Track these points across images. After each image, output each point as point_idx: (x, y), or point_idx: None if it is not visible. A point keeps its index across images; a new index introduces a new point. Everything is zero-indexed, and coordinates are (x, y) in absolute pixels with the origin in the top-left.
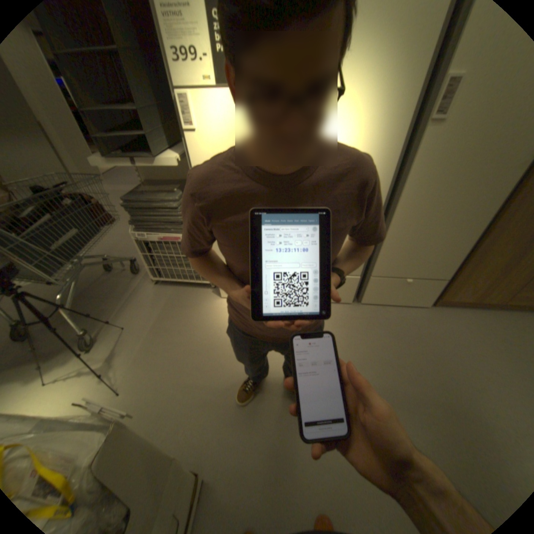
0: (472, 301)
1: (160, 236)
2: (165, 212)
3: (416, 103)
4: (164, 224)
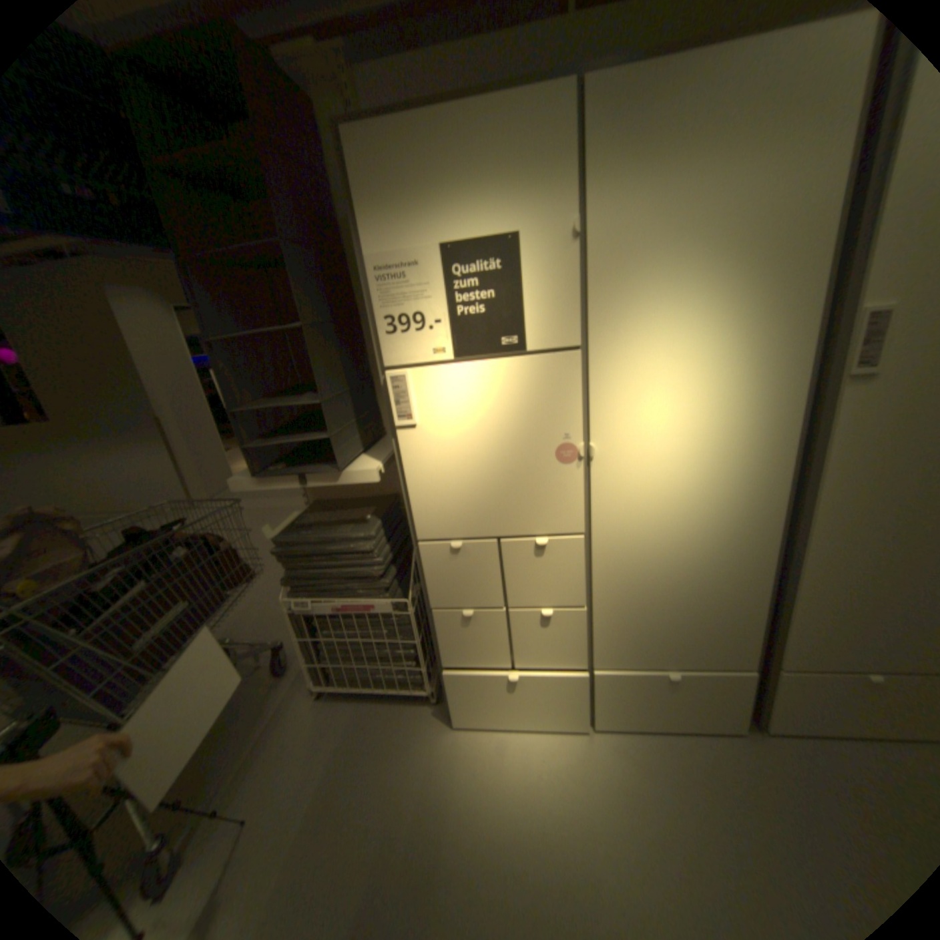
0: None
1: (335, 605)
2: (351, 561)
3: (815, 354)
4: (346, 583)
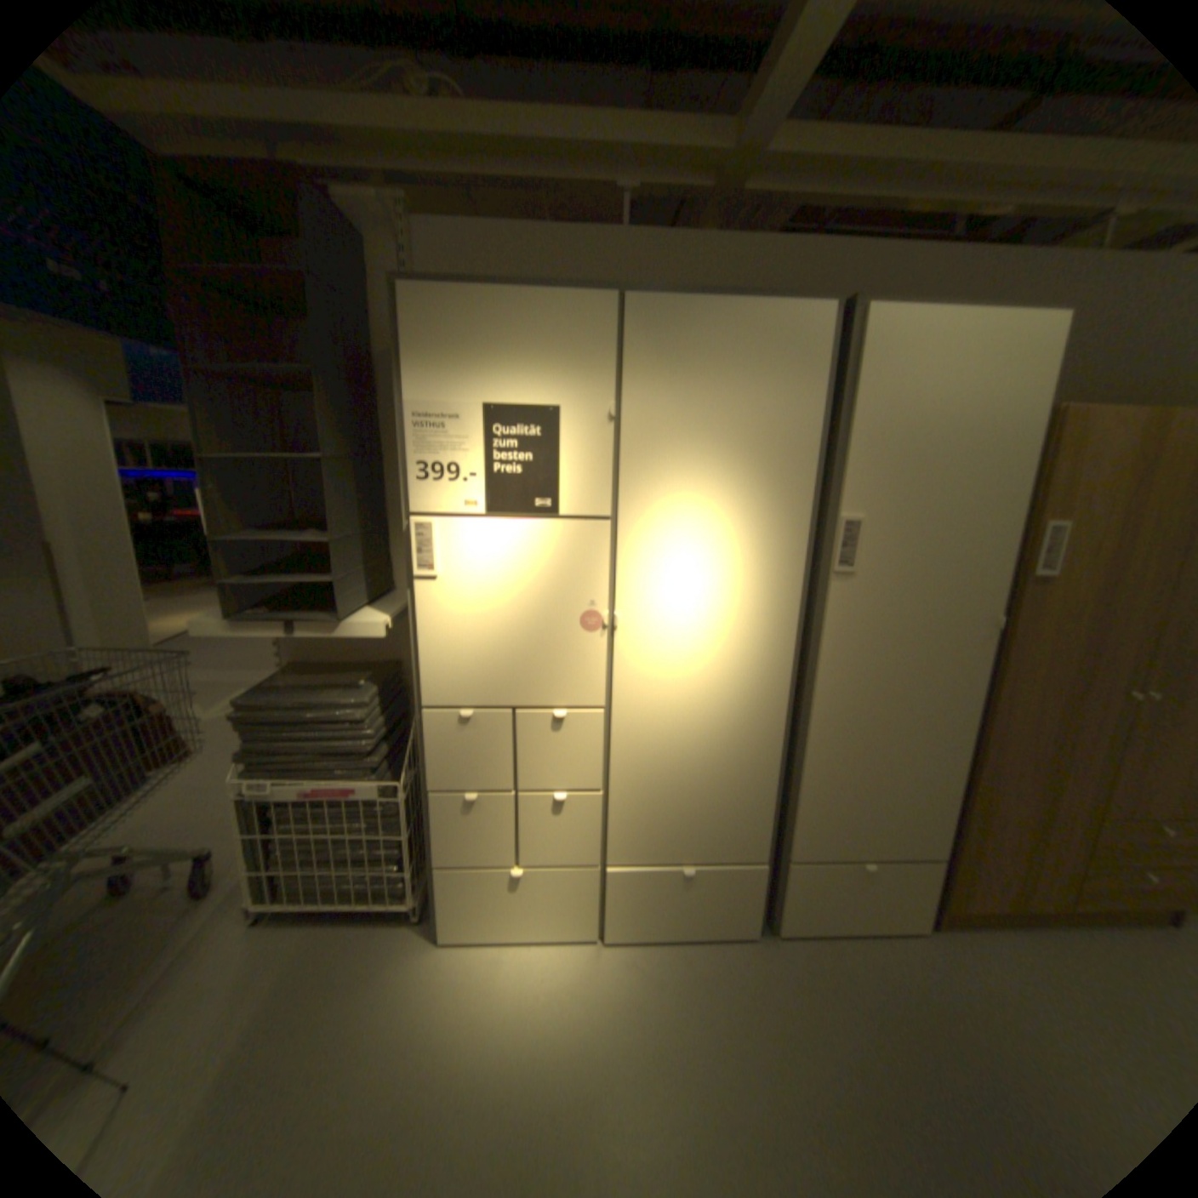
0: (1010, 913)
1: (305, 788)
2: (334, 732)
3: (808, 551)
4: (323, 760)
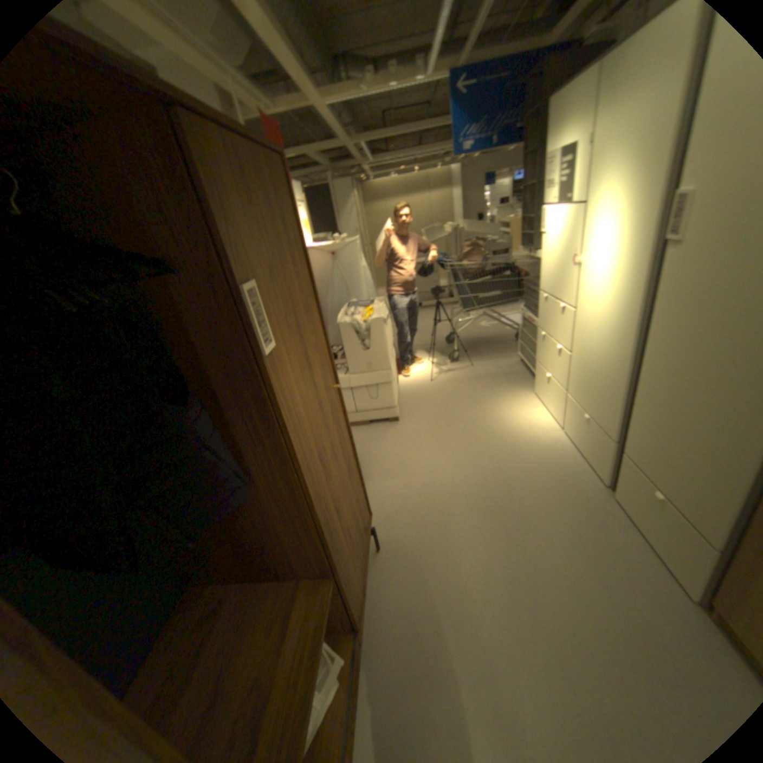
0: None
1: (529, 315)
2: (536, 296)
3: (661, 220)
4: (534, 306)
